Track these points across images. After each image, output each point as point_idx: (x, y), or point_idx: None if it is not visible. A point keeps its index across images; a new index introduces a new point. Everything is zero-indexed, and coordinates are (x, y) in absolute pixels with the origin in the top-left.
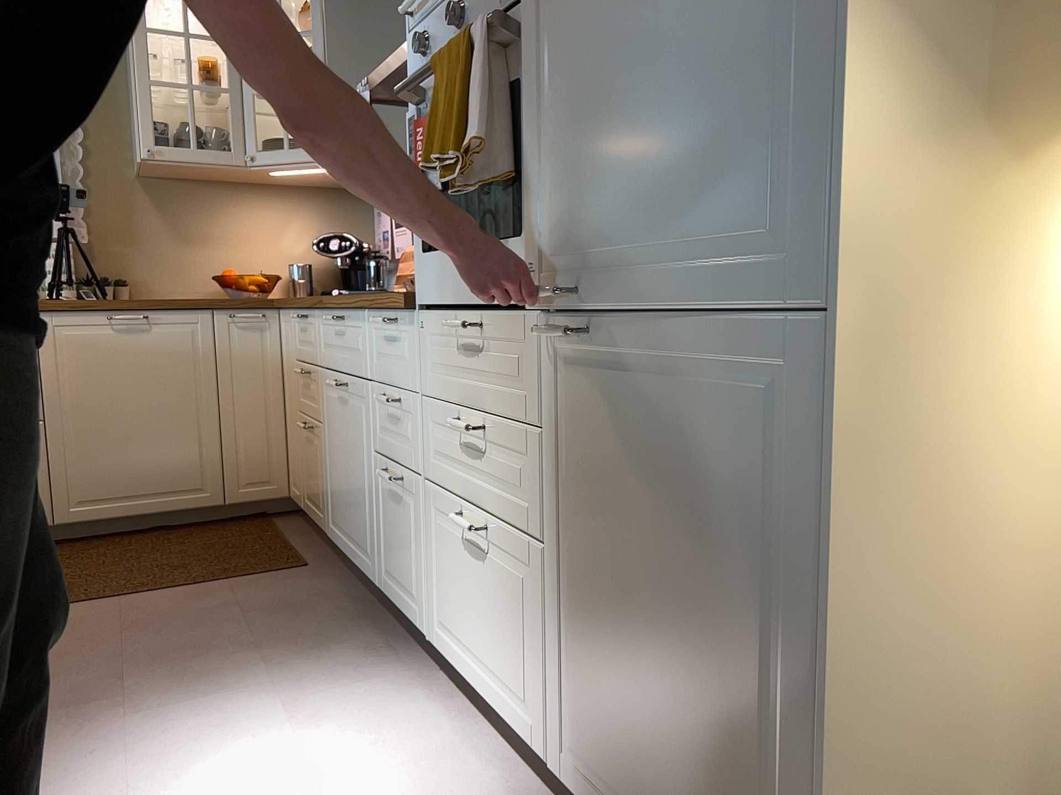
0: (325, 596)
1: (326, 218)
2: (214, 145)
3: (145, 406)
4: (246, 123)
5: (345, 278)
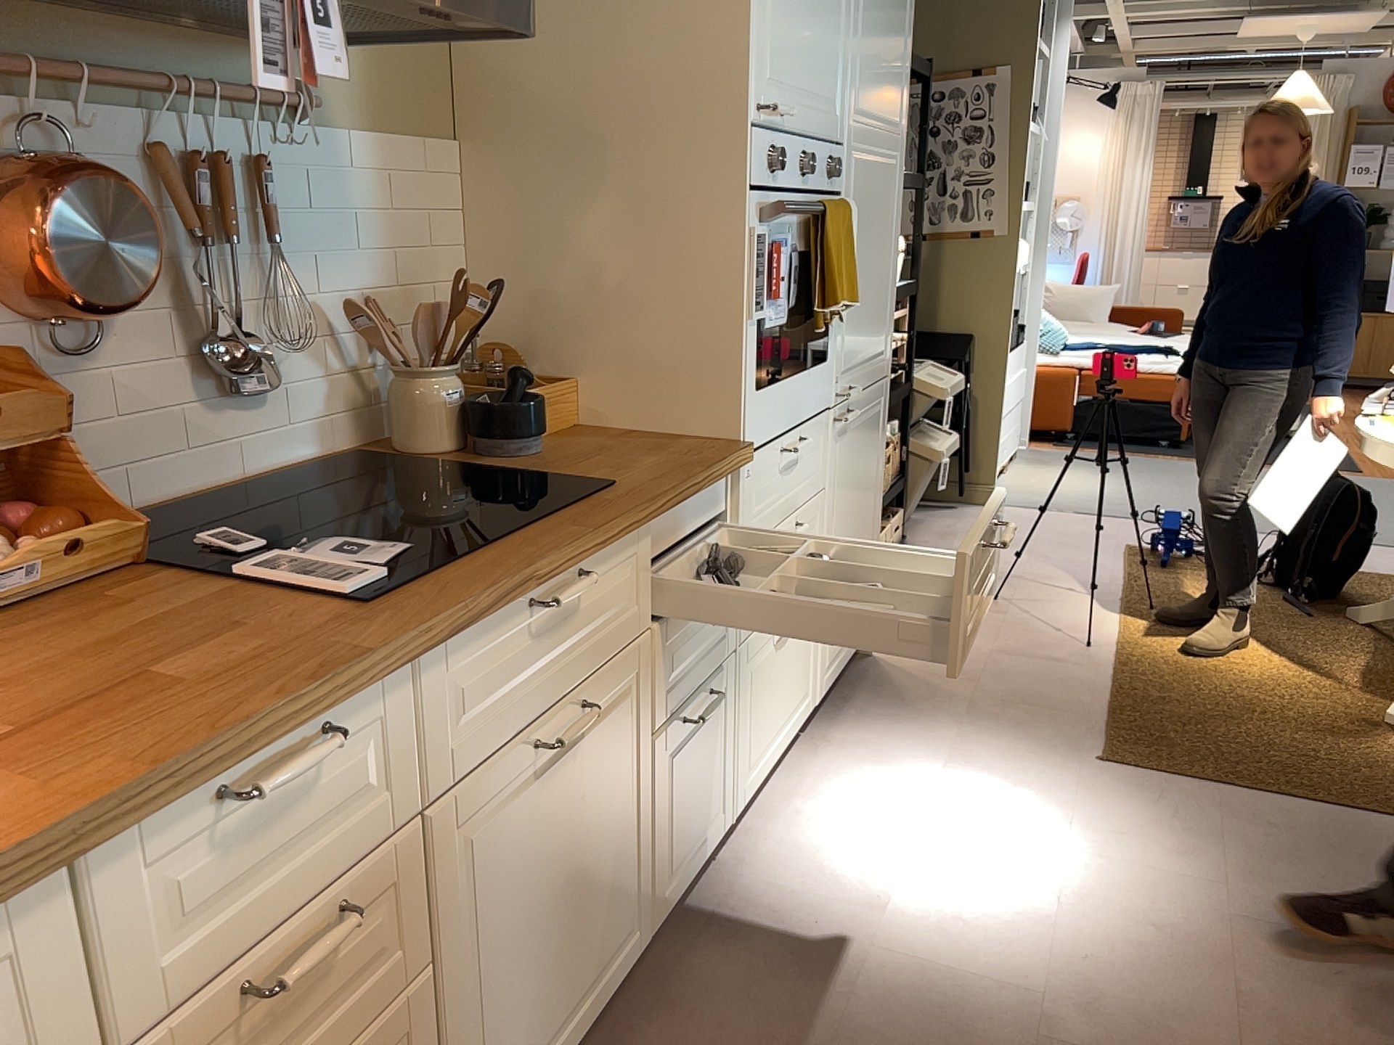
0: None
1: None
2: None
3: None
4: None
5: None
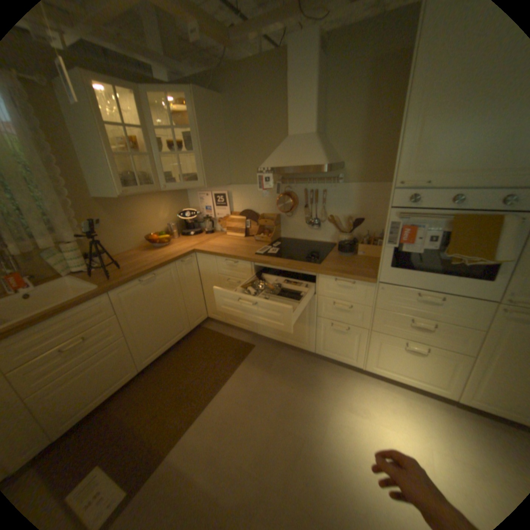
0: (281, 357)
1: (172, 201)
2: (142, 182)
3: (160, 310)
4: (155, 169)
5: (184, 225)
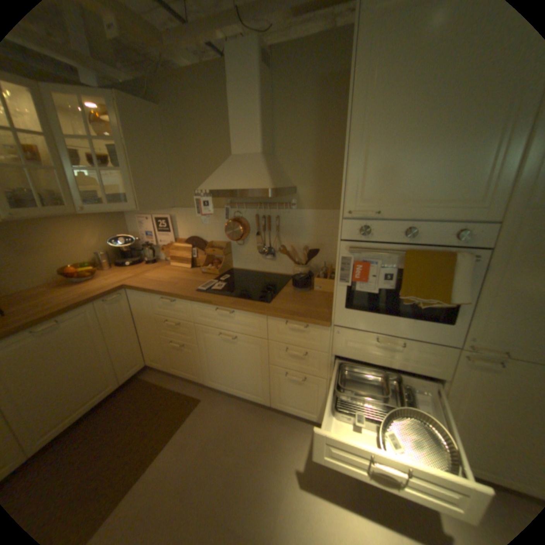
0: (232, 414)
1: (104, 225)
2: (48, 202)
3: (69, 367)
4: (68, 187)
5: (121, 253)
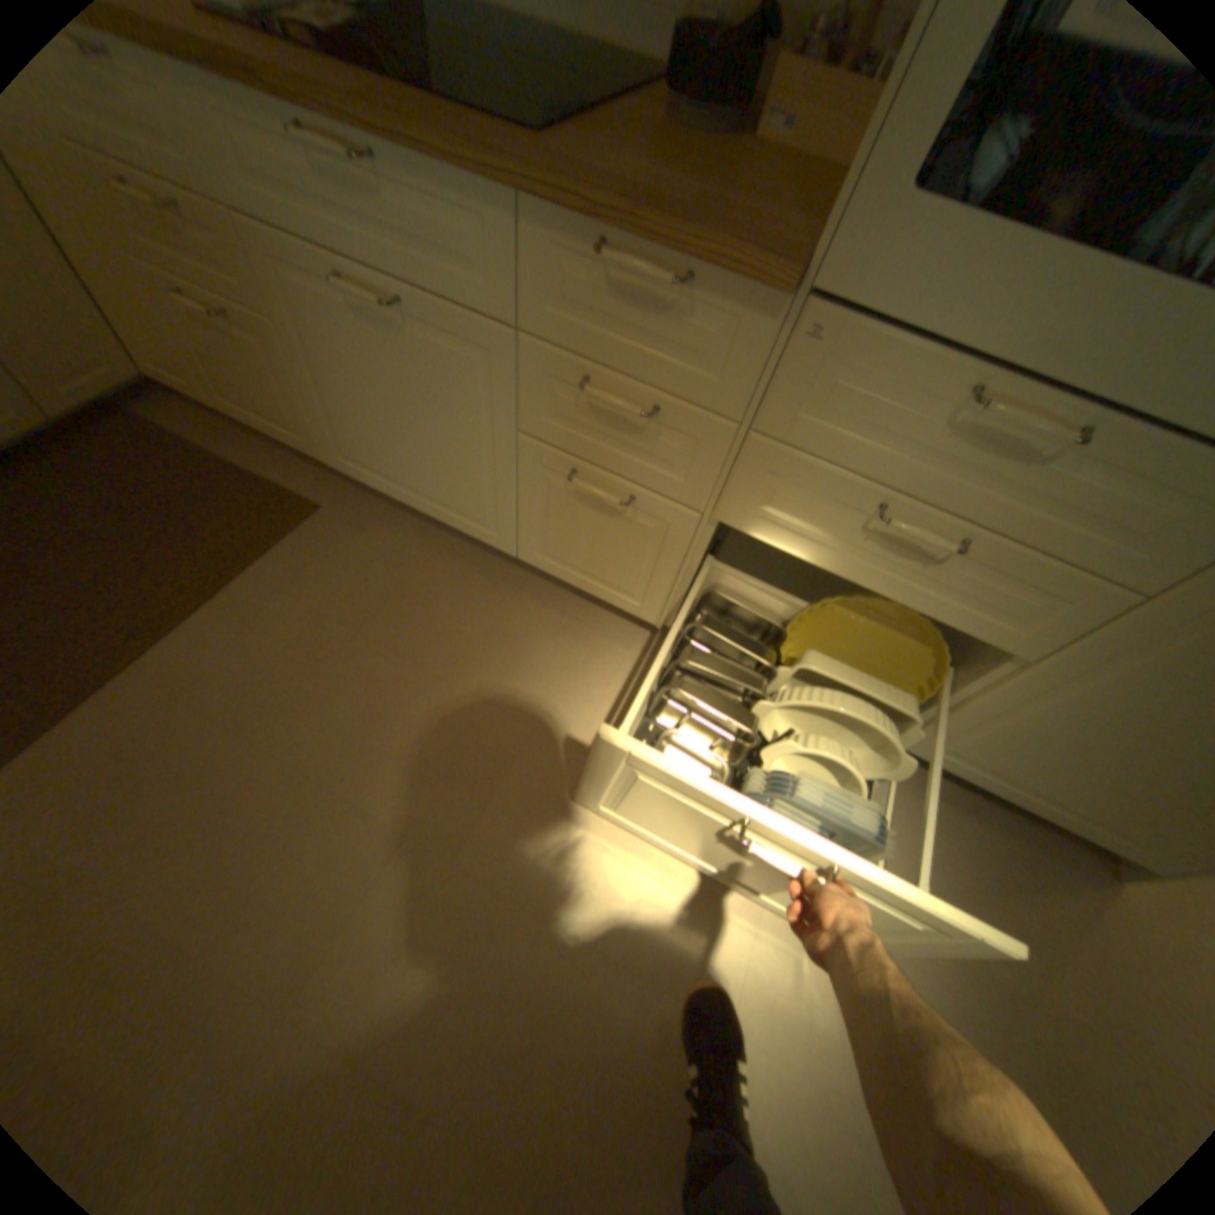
0: (407, 555)
1: None
2: None
3: None
4: None
5: None
